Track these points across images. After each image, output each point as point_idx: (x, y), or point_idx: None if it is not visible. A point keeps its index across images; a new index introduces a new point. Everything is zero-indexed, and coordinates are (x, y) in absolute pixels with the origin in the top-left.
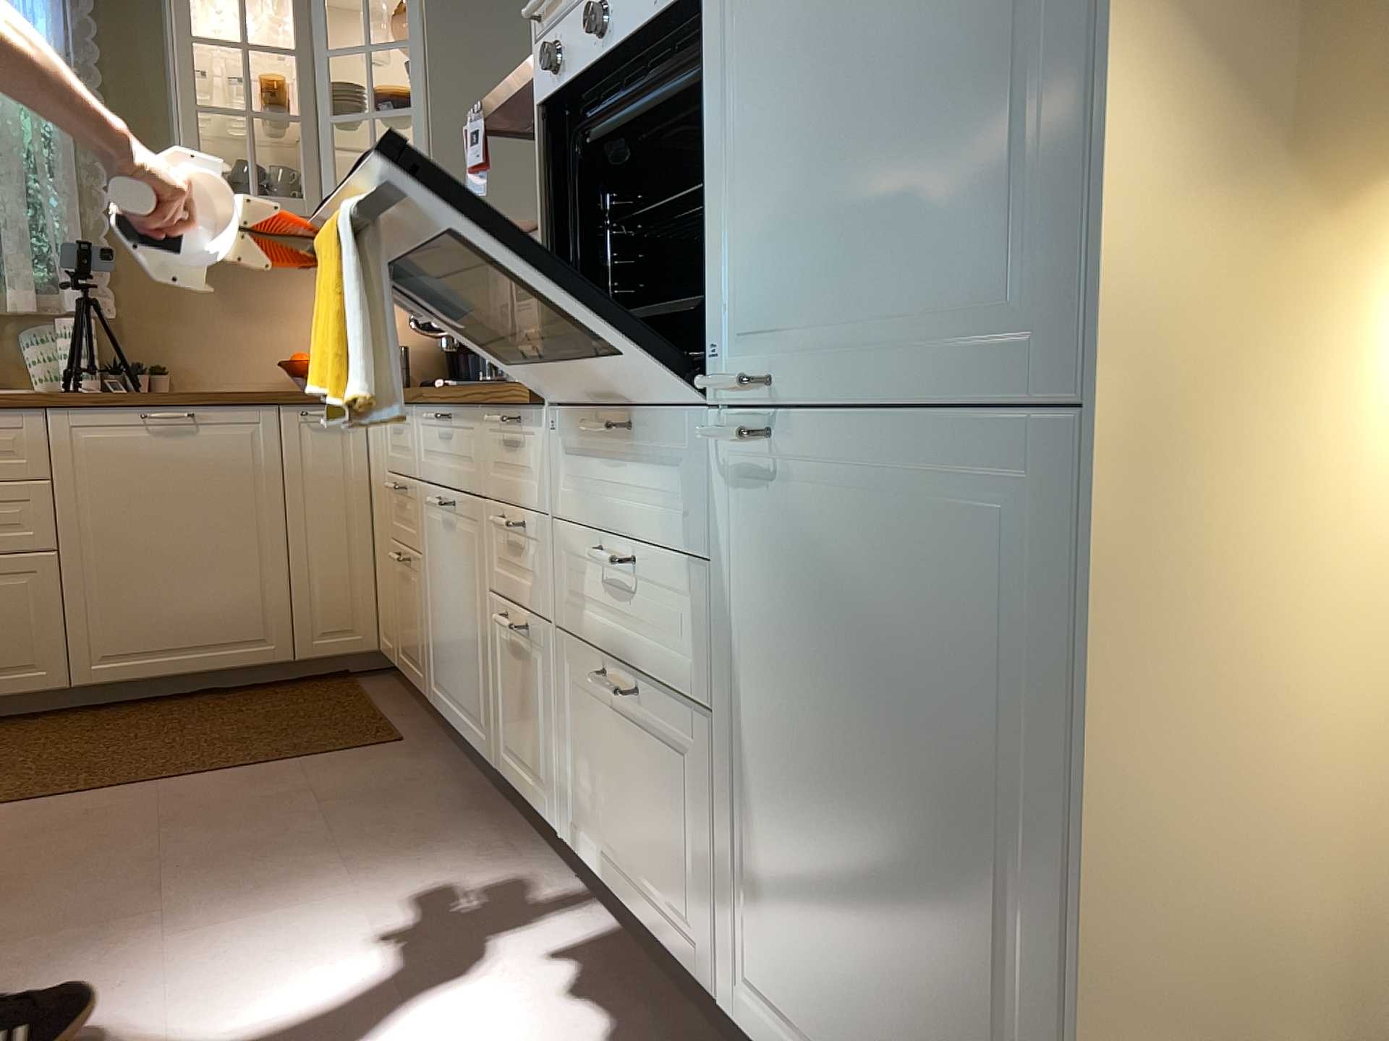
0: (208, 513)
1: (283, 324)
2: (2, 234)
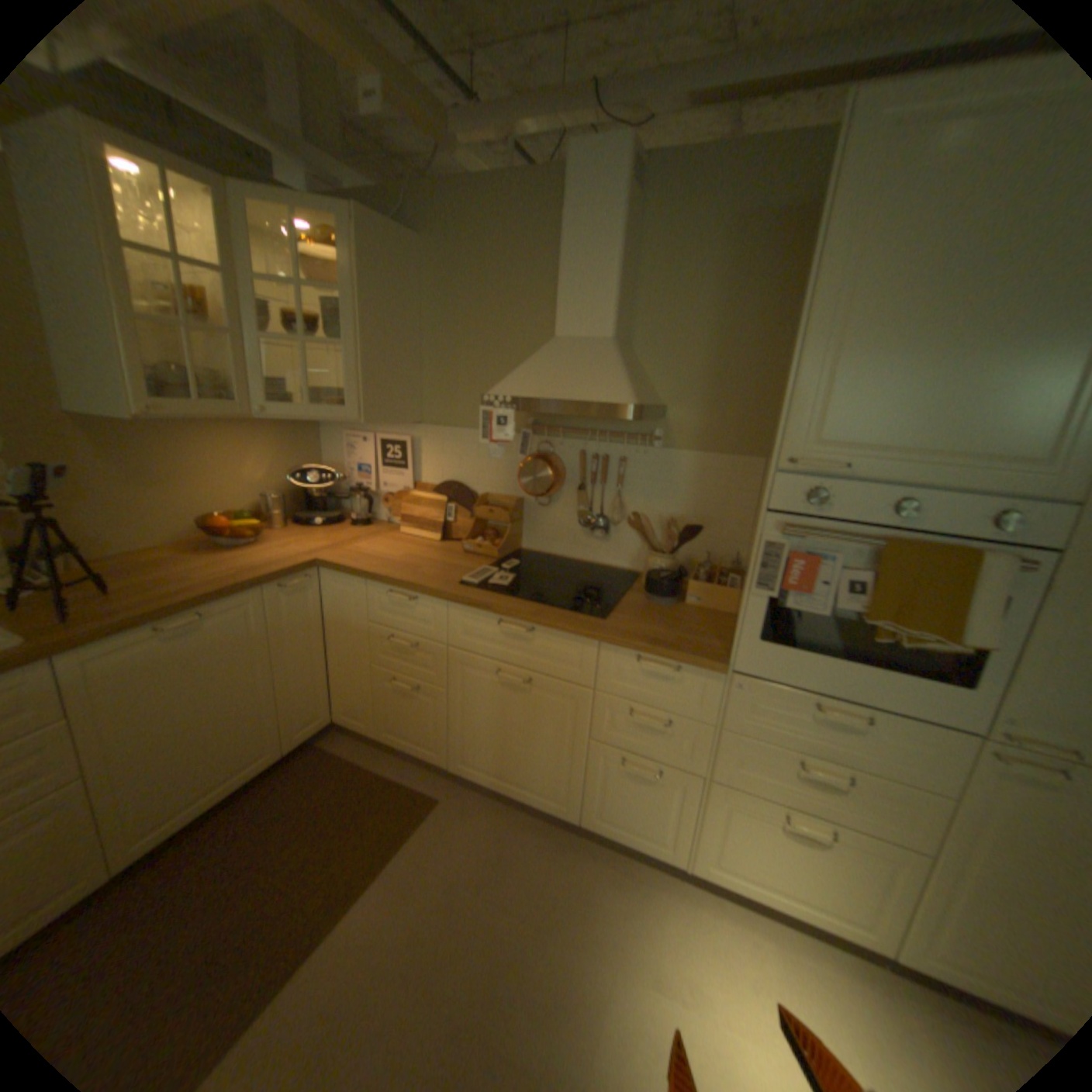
0: (216, 686)
1: (177, 486)
2: None
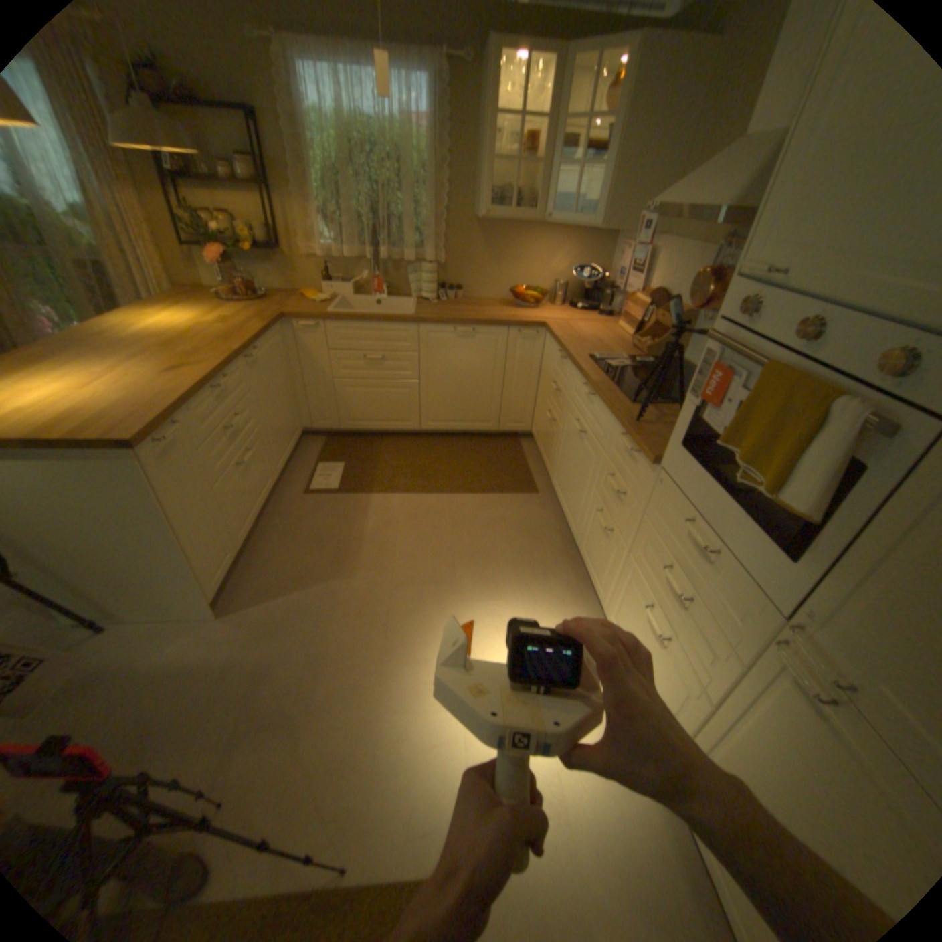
0: (474, 372)
1: (513, 266)
2: (402, 219)
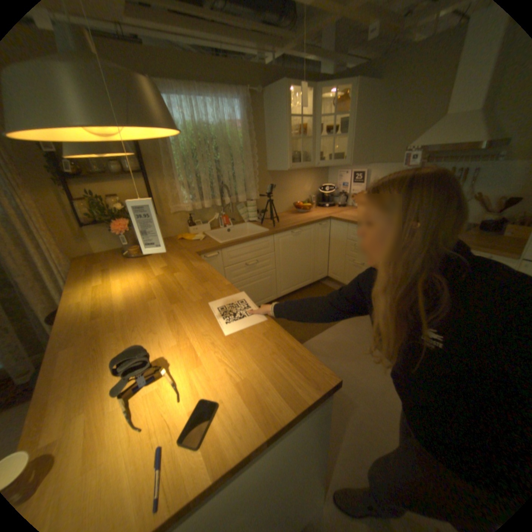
0: (301, 253)
1: (288, 193)
2: (232, 180)
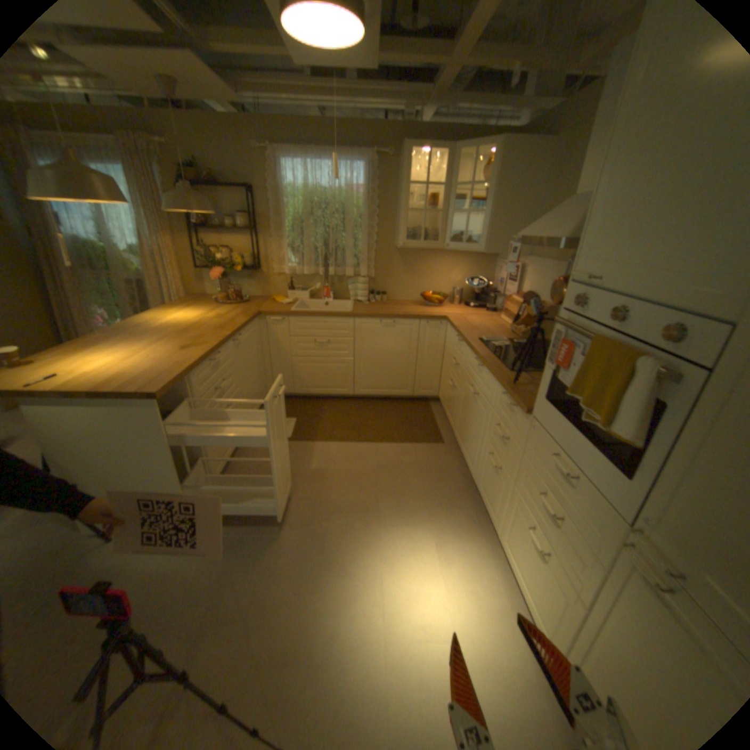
0: (394, 351)
1: (422, 278)
2: (344, 249)
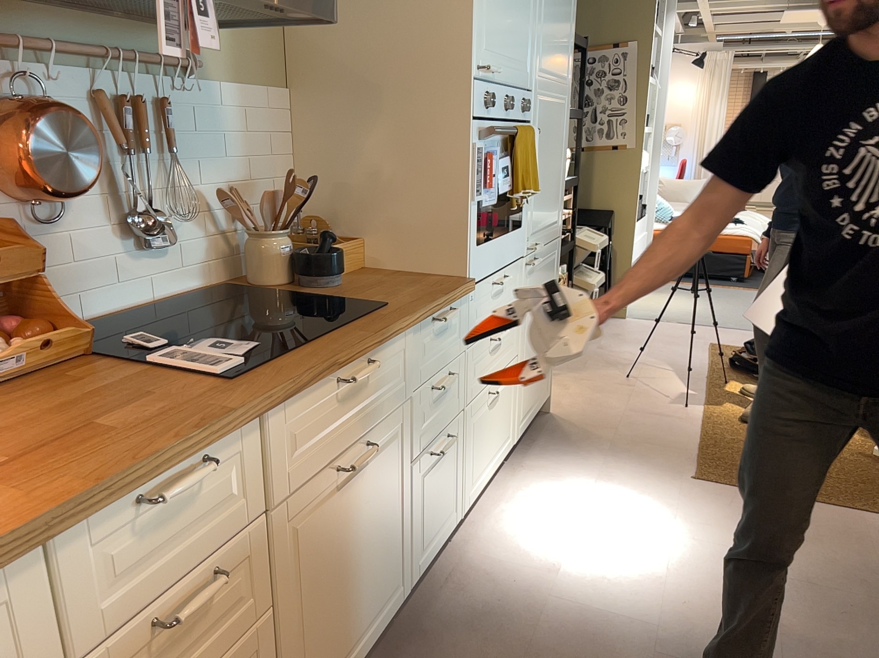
0: None
1: None
2: None
